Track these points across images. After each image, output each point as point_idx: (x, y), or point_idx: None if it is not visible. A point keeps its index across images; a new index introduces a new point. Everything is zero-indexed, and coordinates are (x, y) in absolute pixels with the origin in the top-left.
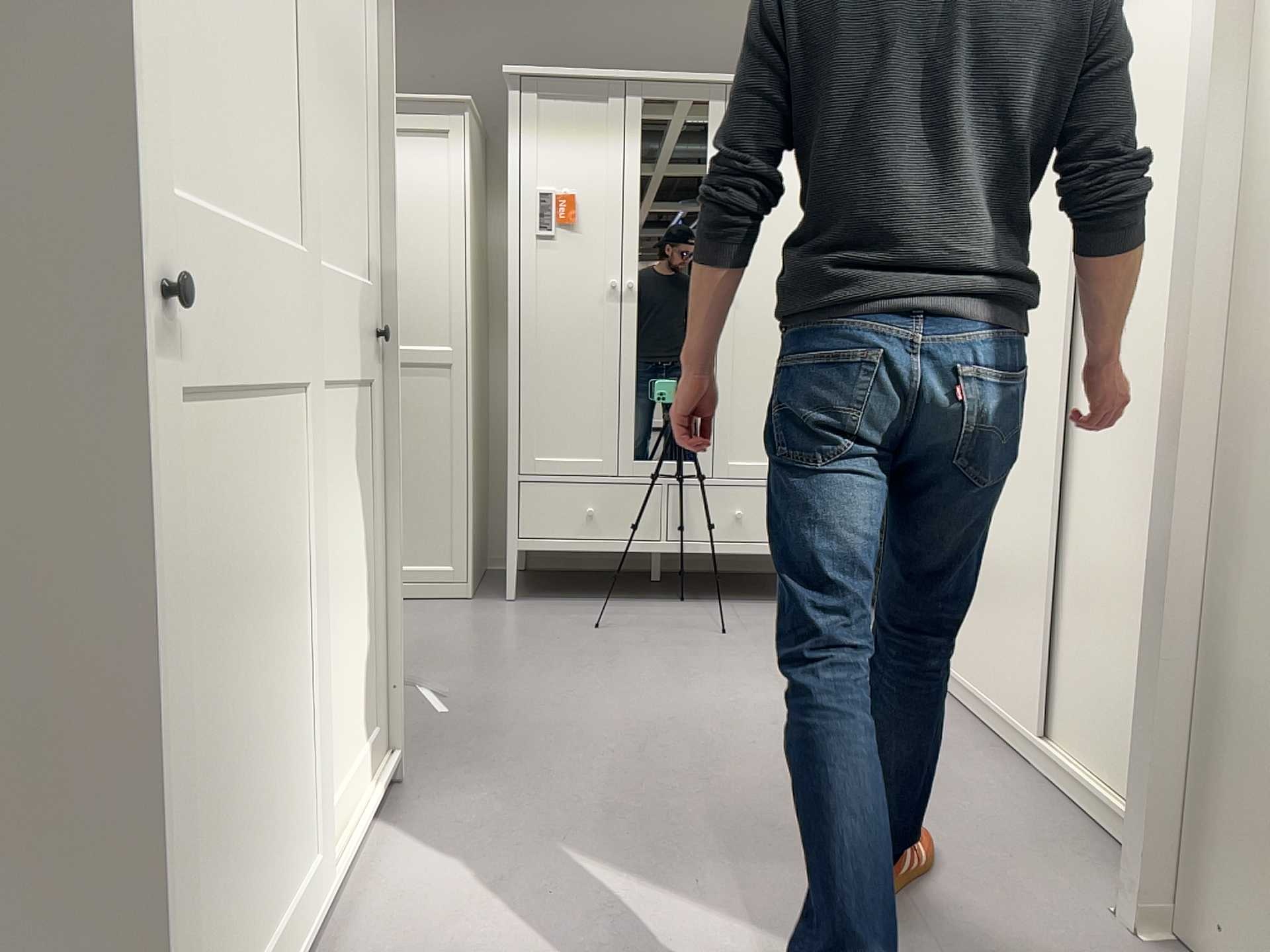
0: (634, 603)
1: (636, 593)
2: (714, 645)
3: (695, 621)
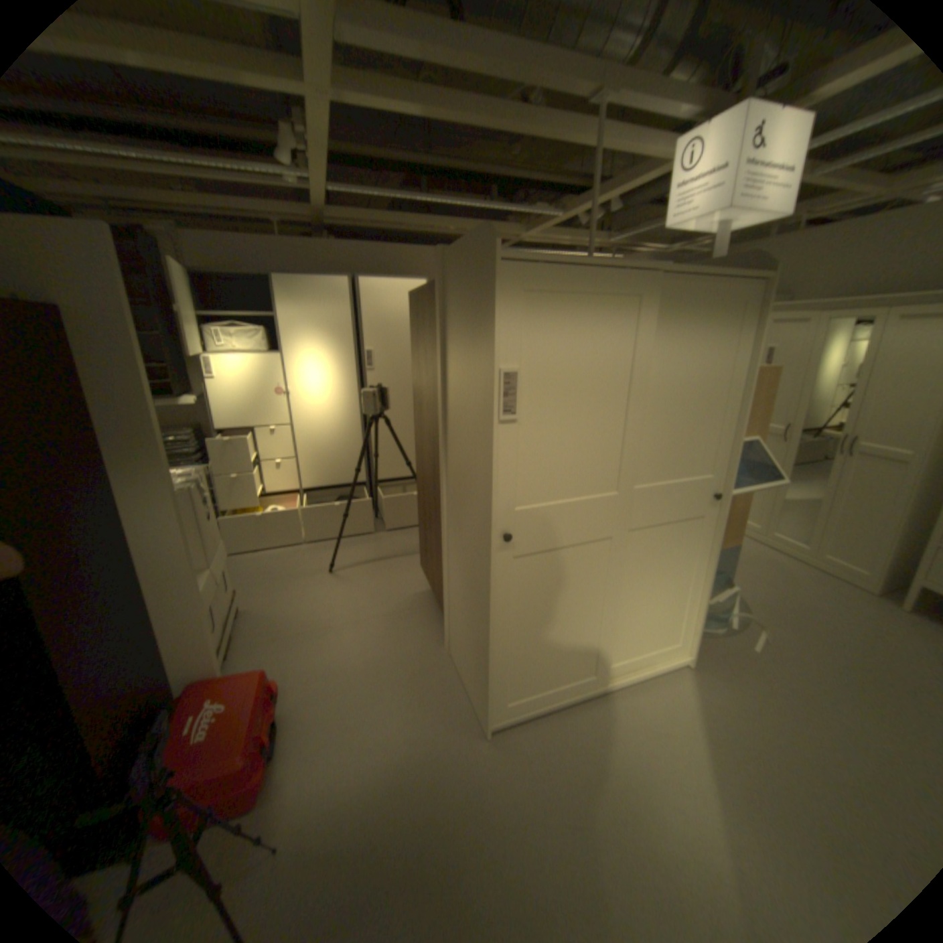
0: None
1: None
2: None
3: None
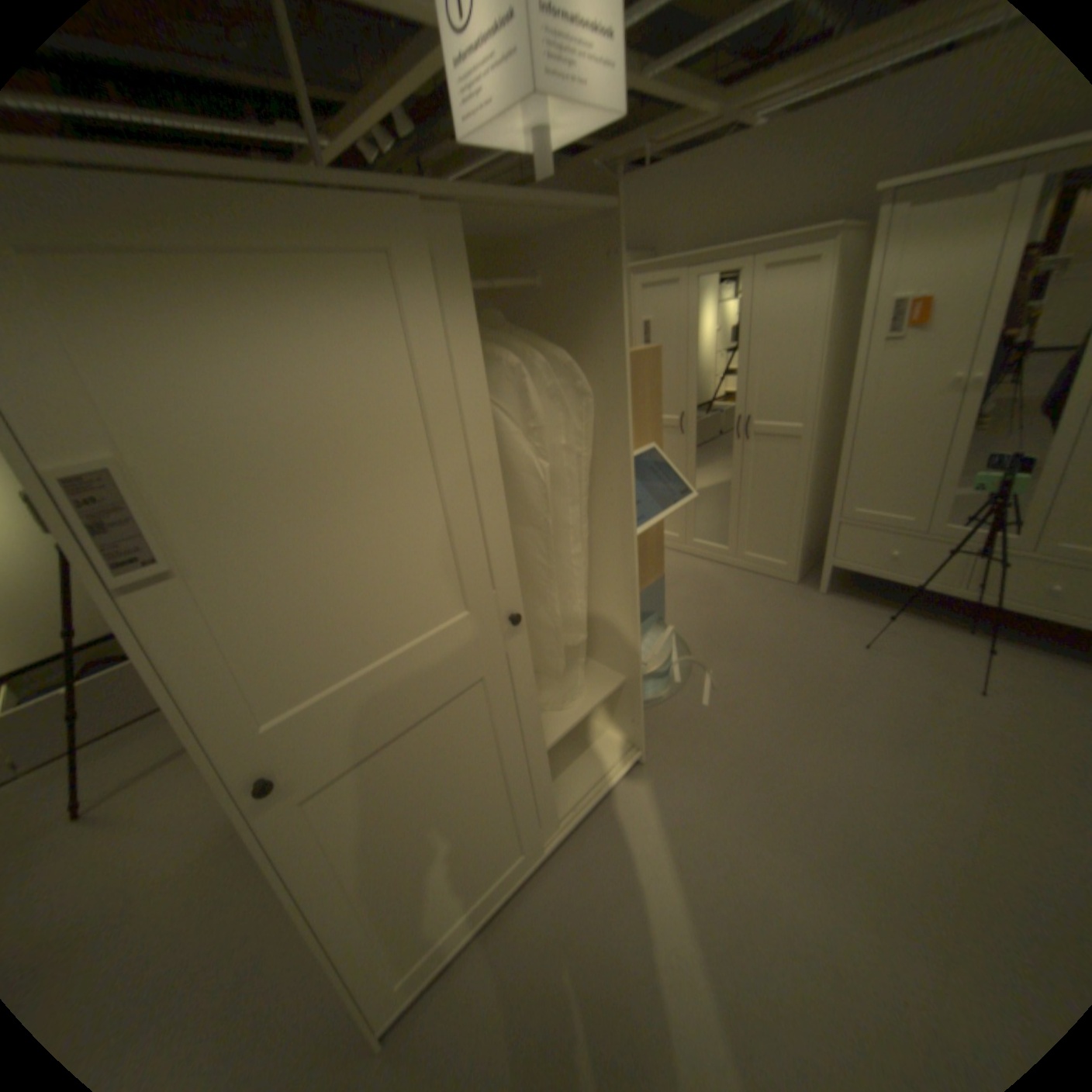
0: (923, 622)
1: (934, 609)
2: (964, 704)
3: (966, 664)
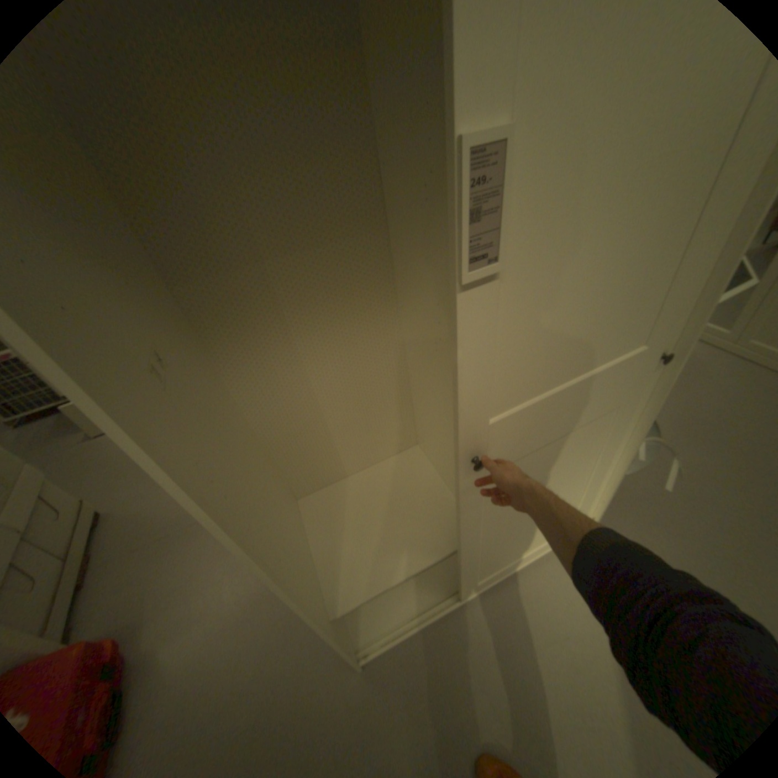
0: None
1: None
2: None
3: None
